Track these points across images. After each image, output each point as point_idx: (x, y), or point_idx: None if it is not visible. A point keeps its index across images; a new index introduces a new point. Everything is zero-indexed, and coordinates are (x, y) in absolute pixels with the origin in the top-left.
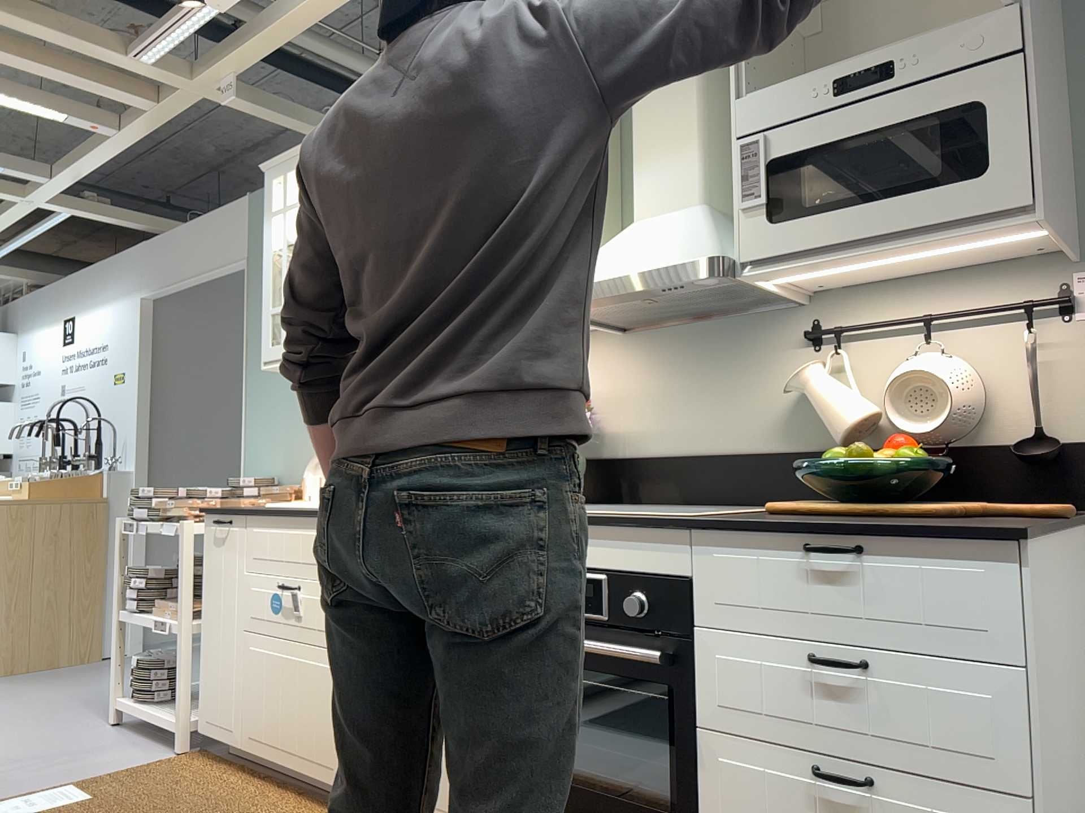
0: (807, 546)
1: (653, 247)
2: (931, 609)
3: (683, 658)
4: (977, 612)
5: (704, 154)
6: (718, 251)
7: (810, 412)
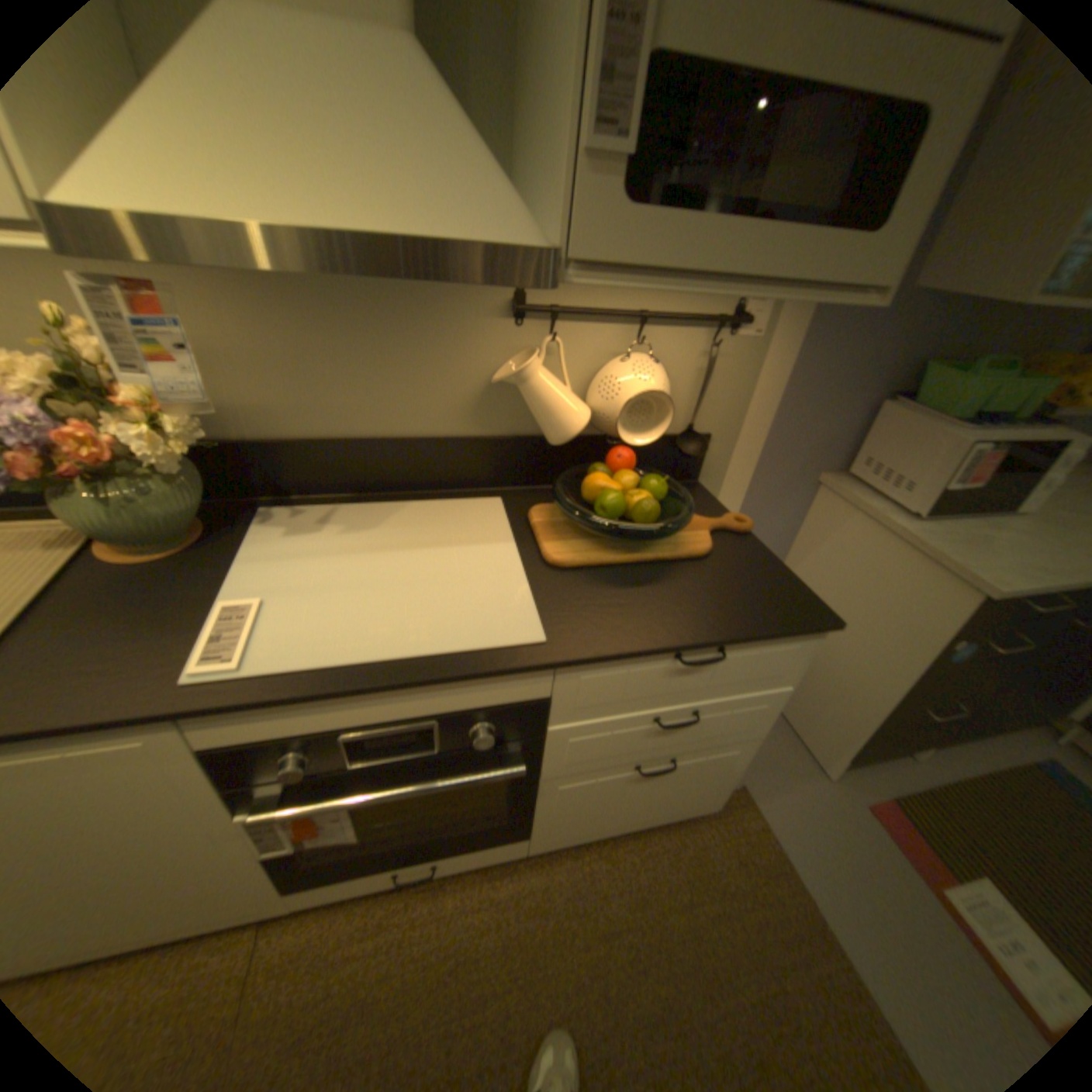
0: (688, 663)
1: (370, 145)
2: (756, 674)
3: (531, 748)
4: (784, 669)
5: None
6: (539, 223)
7: (506, 396)
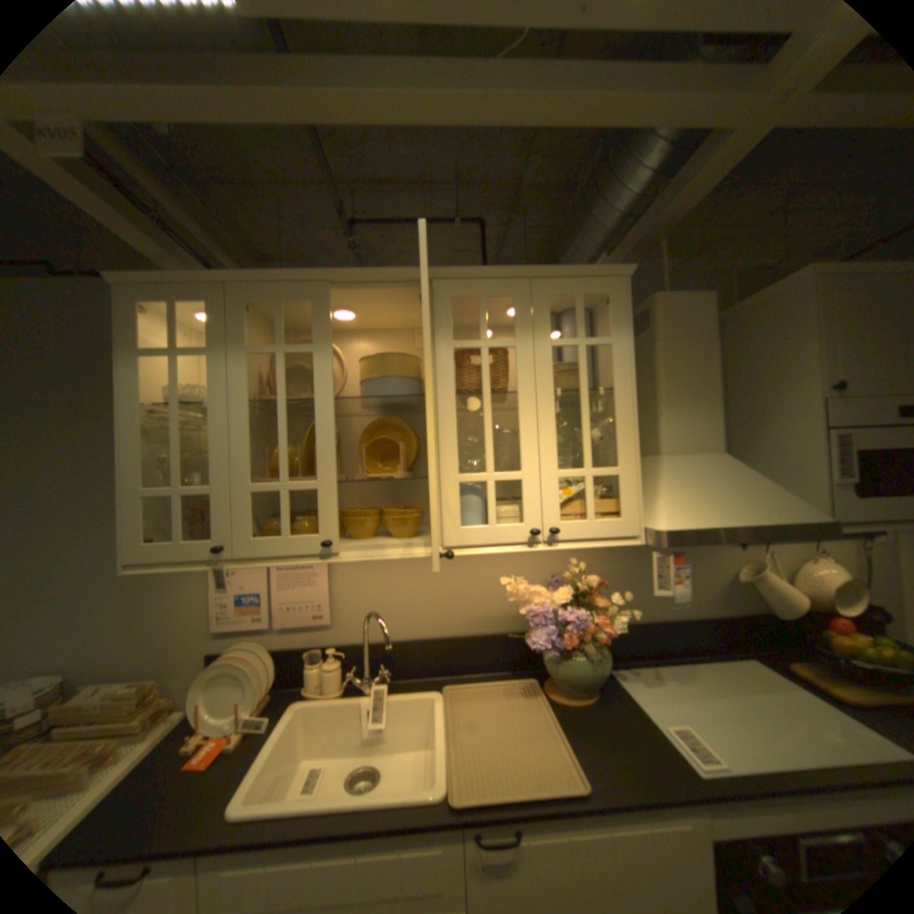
0: None
1: (745, 495)
2: None
3: None
4: None
5: (724, 414)
6: (824, 513)
7: (741, 591)
